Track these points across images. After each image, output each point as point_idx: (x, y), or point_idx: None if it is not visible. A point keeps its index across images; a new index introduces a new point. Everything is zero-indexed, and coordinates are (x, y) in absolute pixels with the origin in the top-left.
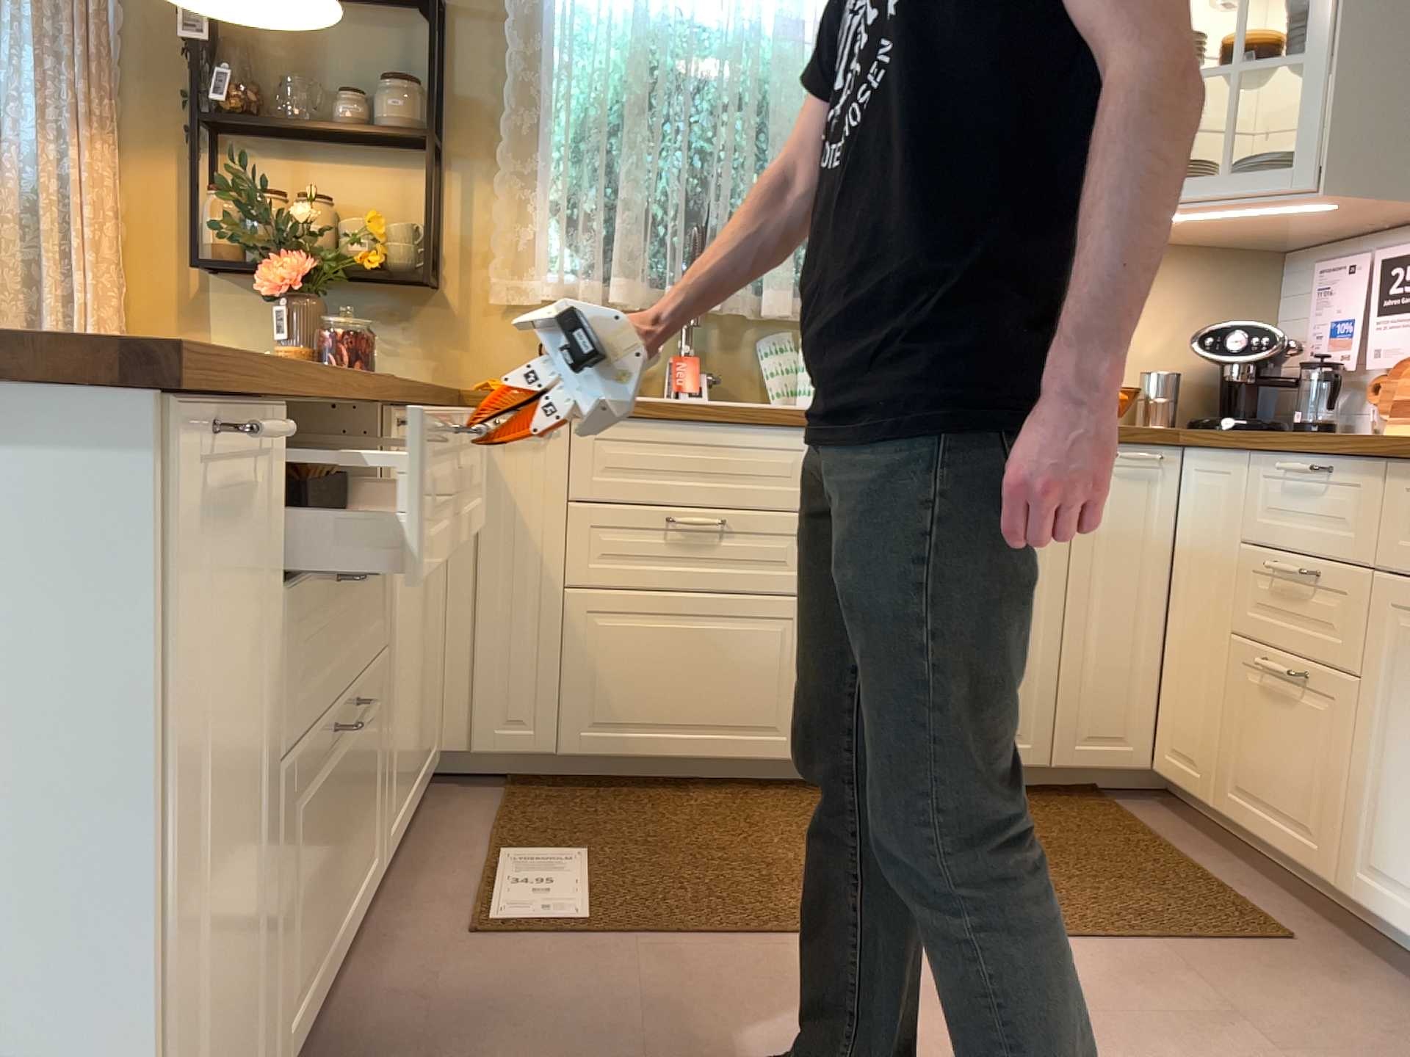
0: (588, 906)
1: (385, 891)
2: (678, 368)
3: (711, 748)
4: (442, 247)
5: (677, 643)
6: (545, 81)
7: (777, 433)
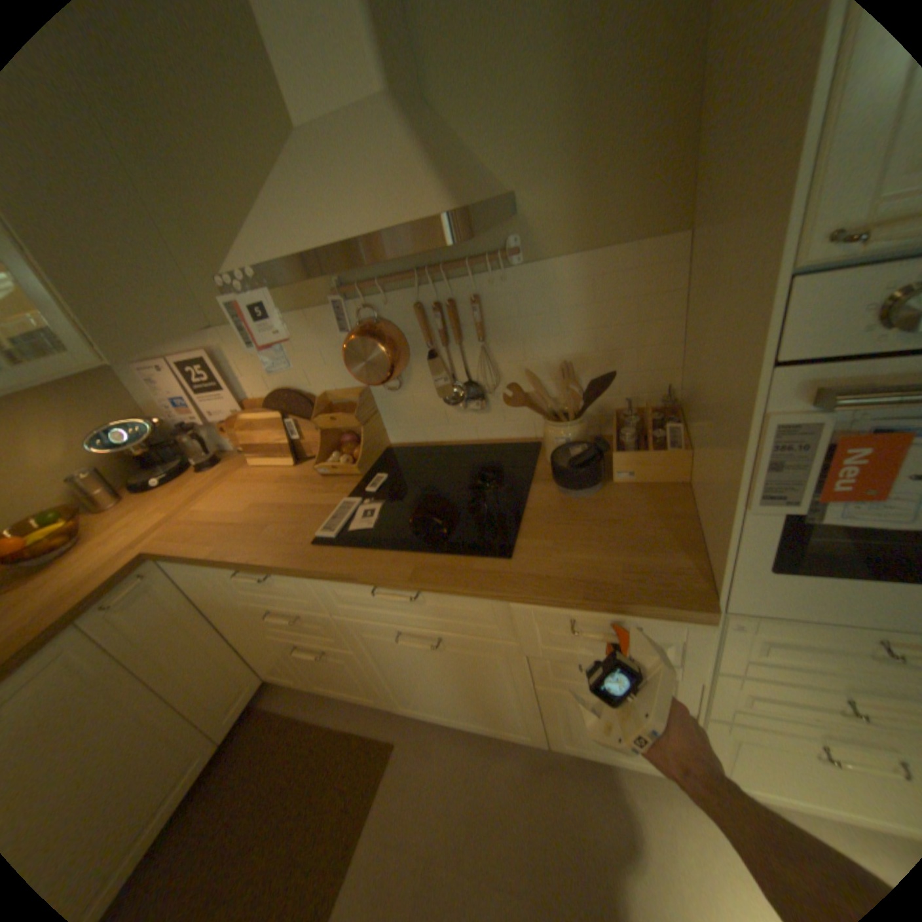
0: None
1: None
2: None
3: None
4: None
5: None
6: None
7: None
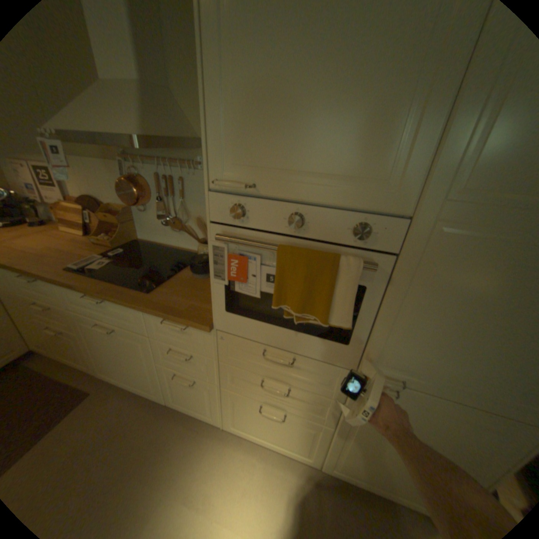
0: None
1: None
2: None
3: None
4: None
5: None
6: None
7: None
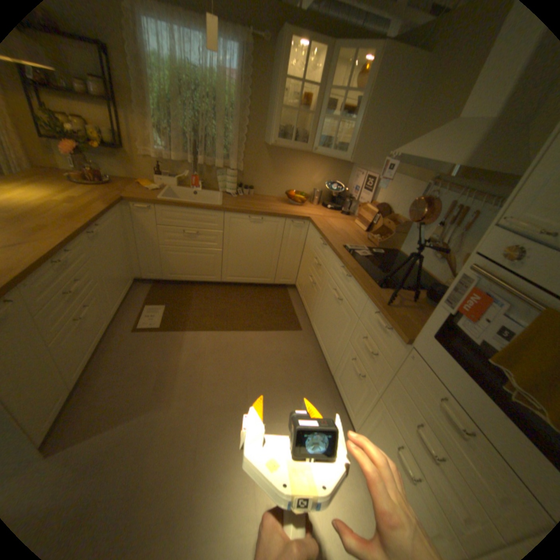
0: (161, 323)
1: (116, 318)
2: (192, 180)
3: (198, 279)
4: (120, 135)
5: (188, 258)
6: (144, 81)
7: (210, 212)
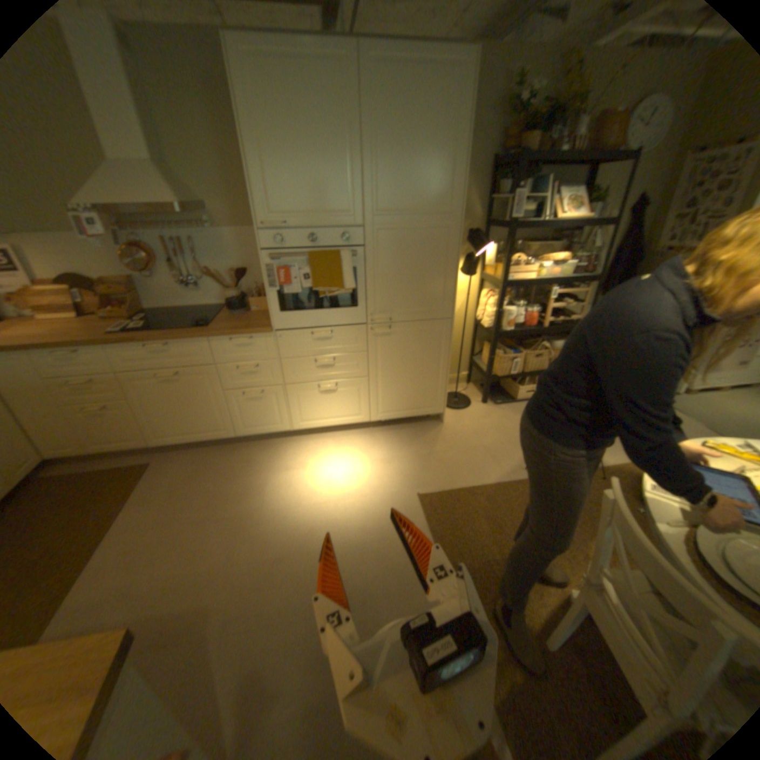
0: None
1: None
2: None
3: None
4: None
5: None
6: None
7: None
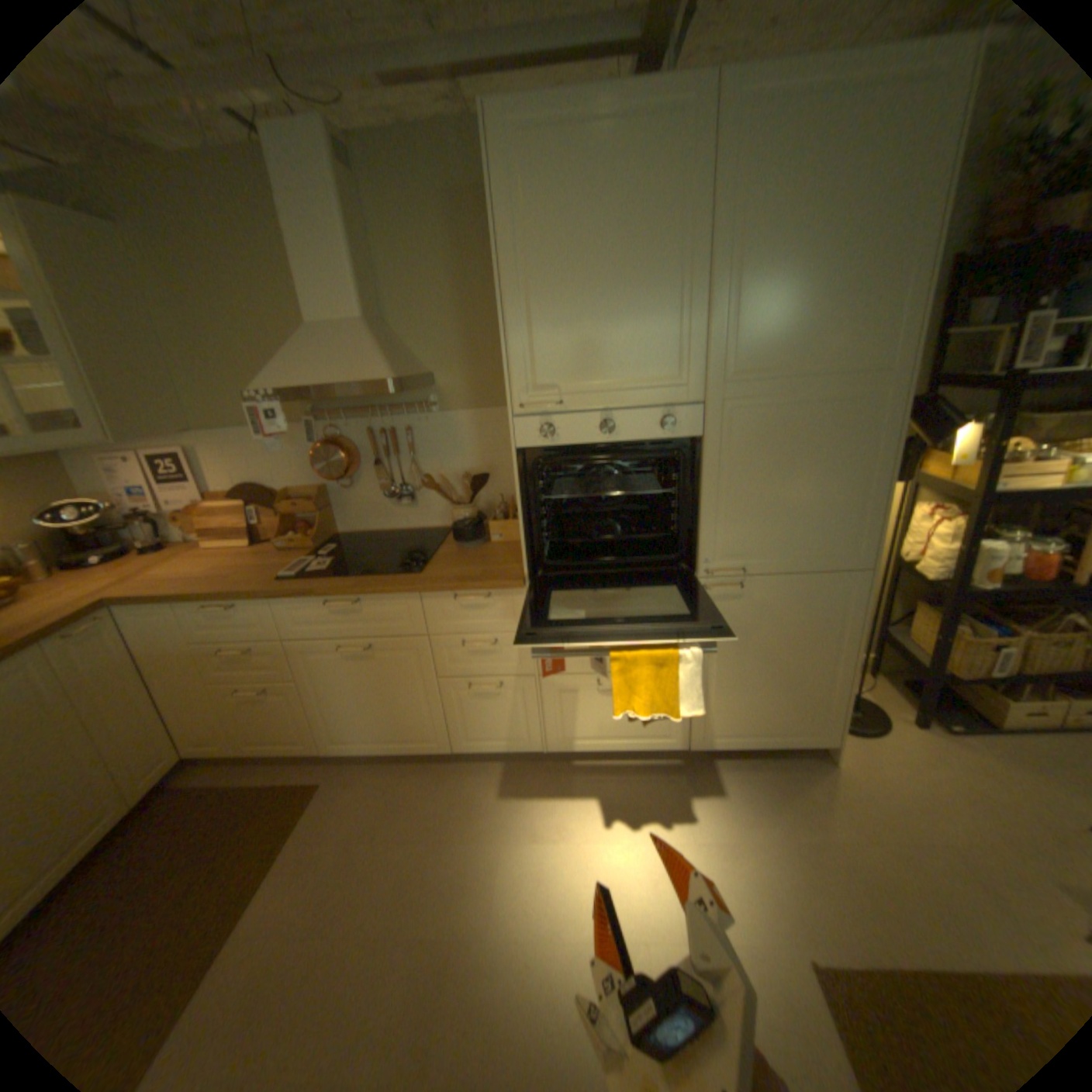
0: None
1: None
2: None
3: None
4: None
5: None
6: None
7: None
